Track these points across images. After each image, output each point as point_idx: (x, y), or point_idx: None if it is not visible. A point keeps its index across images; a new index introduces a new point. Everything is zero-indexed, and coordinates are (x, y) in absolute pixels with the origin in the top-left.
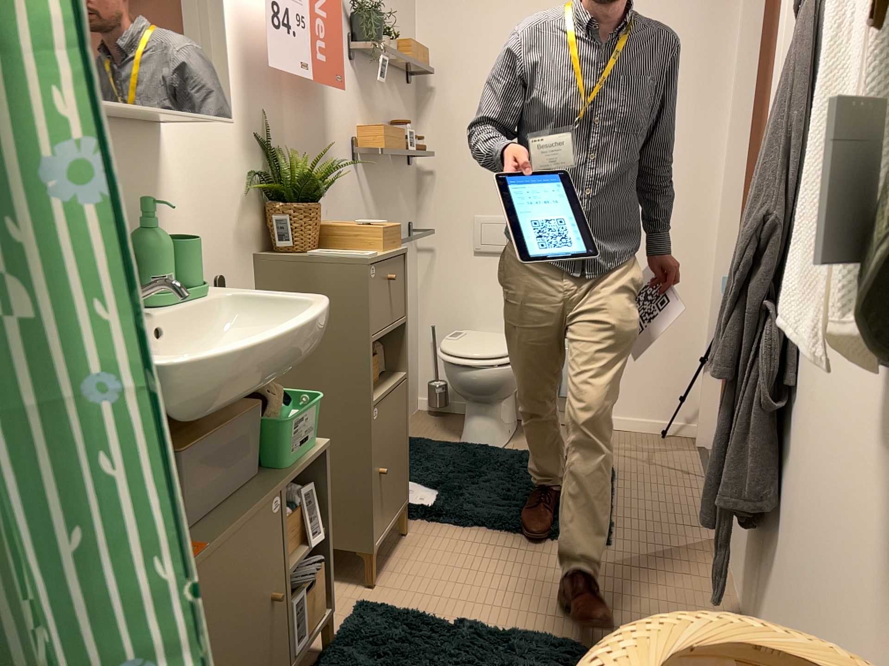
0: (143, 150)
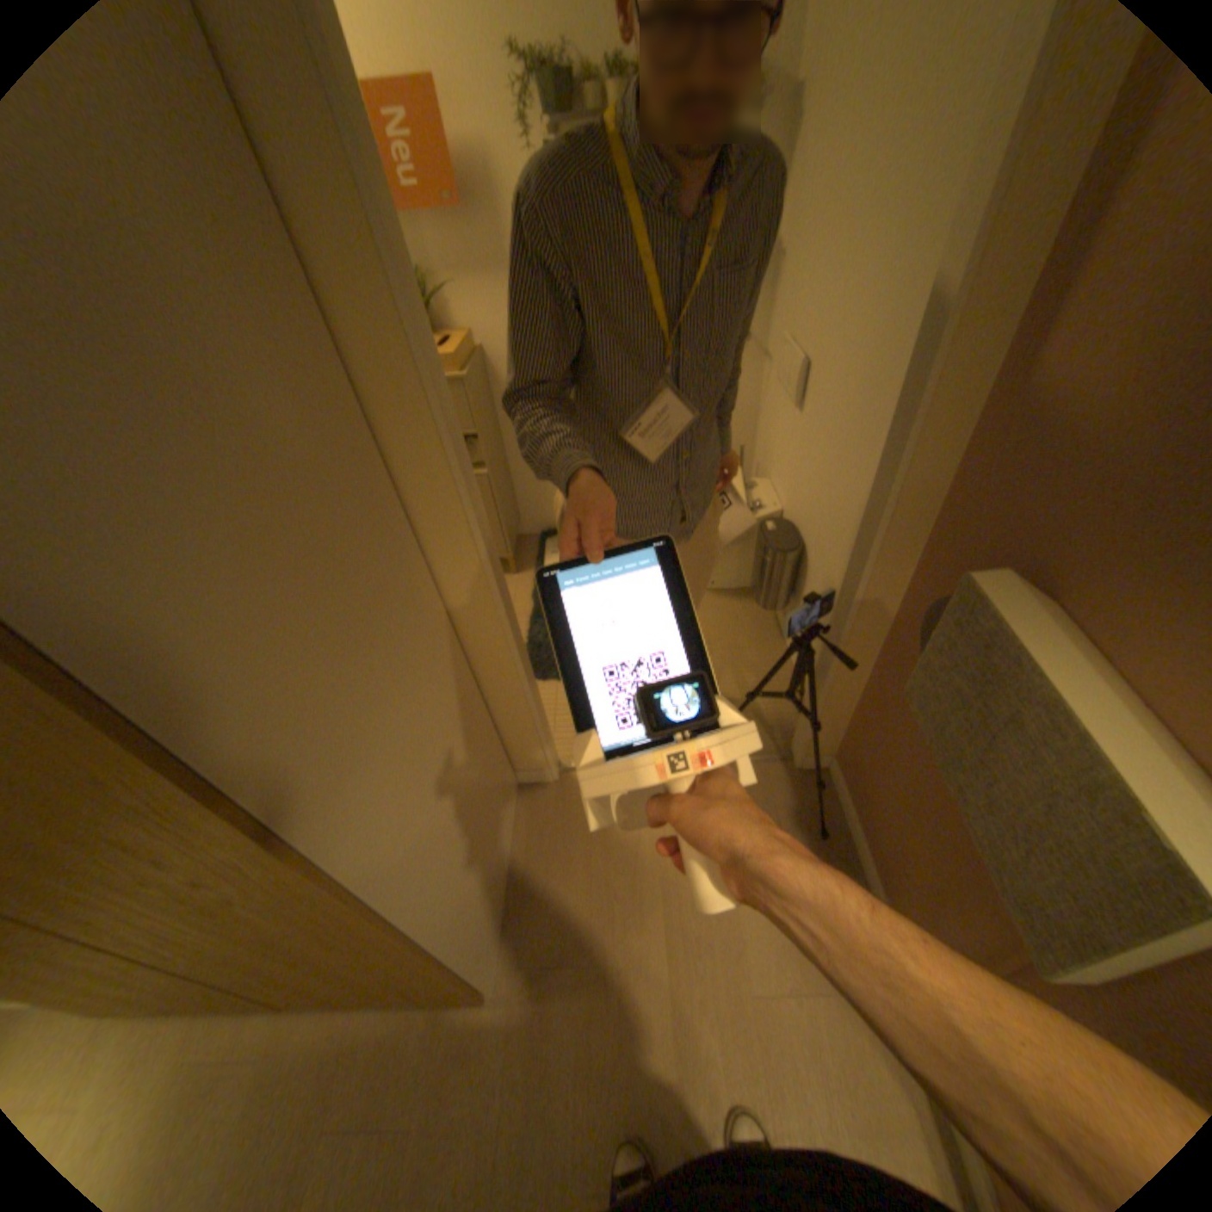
0: None
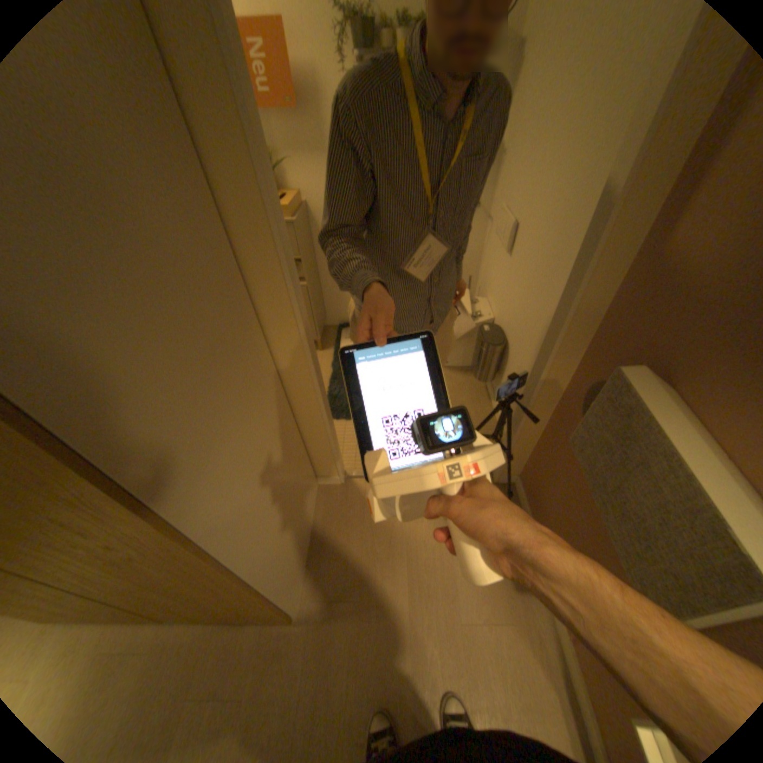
0: None
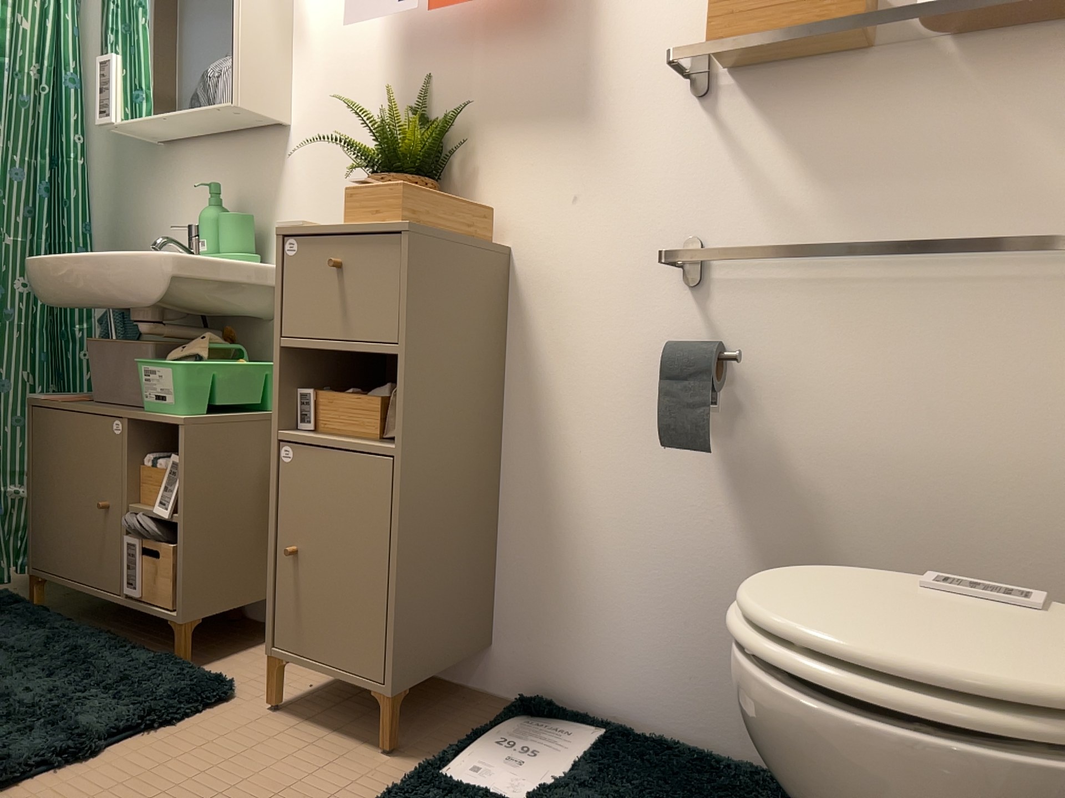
0: (265, 149)
